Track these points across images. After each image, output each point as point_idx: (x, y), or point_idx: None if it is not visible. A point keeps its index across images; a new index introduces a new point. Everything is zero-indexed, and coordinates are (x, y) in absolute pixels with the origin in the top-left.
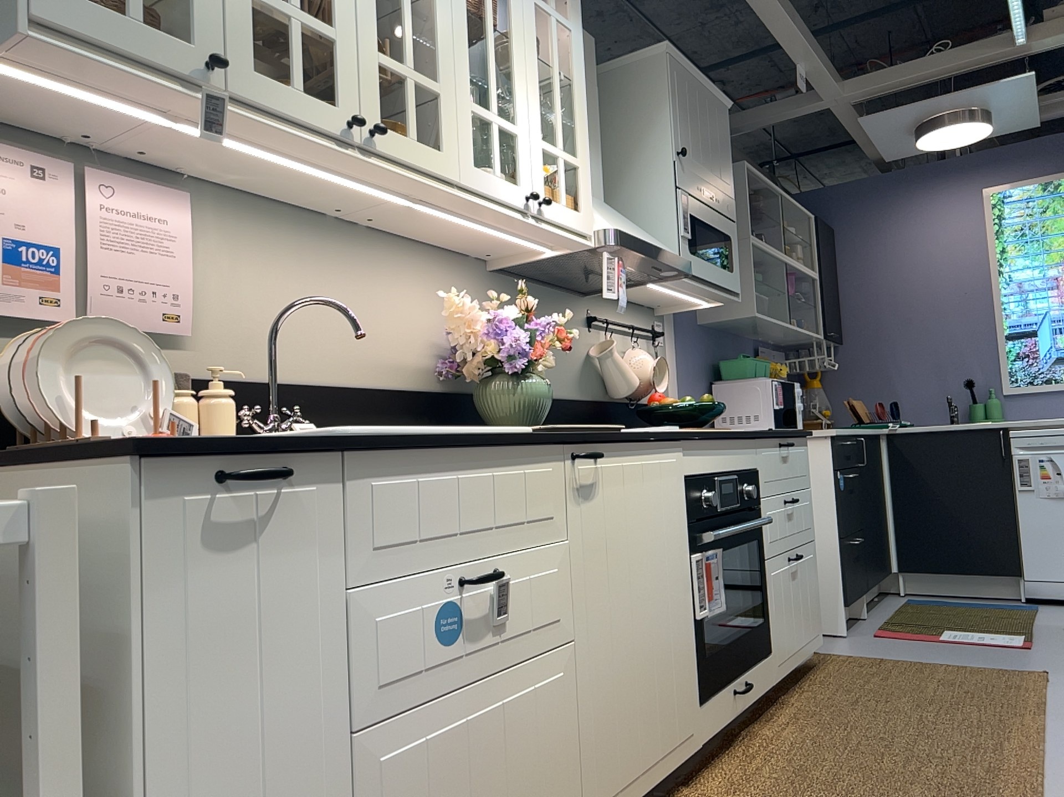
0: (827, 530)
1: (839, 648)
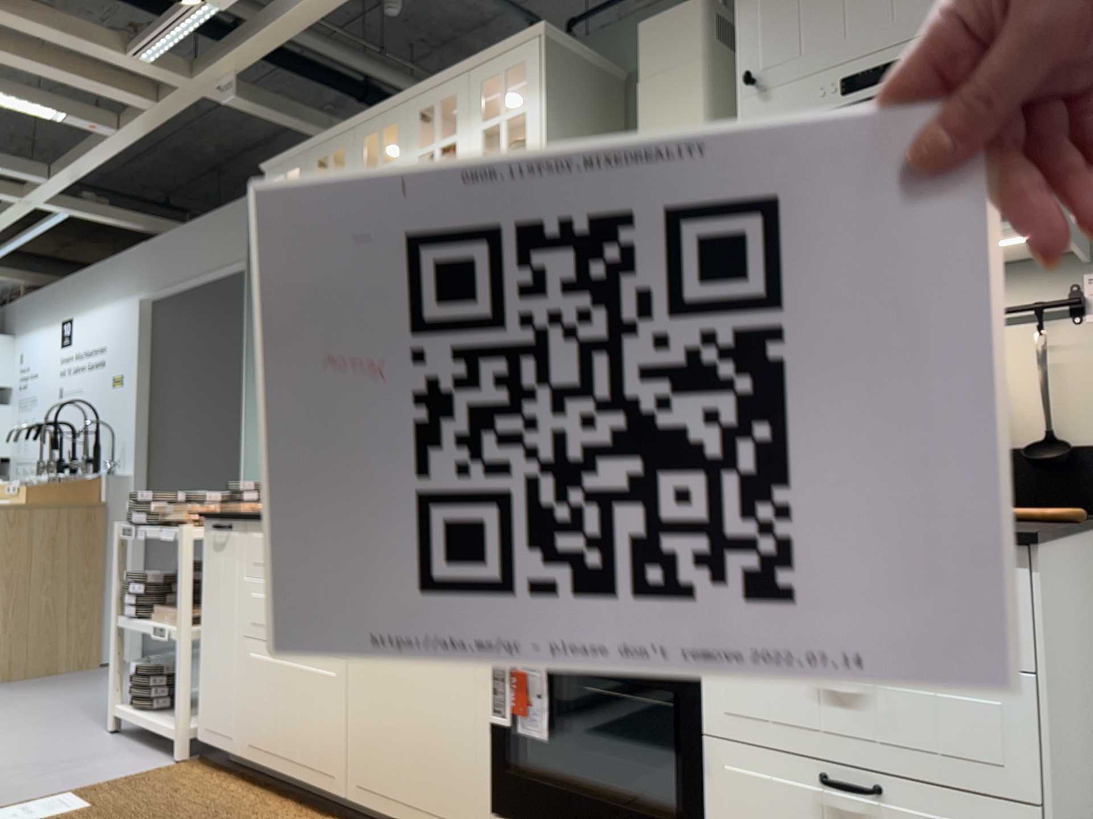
0: None
1: None
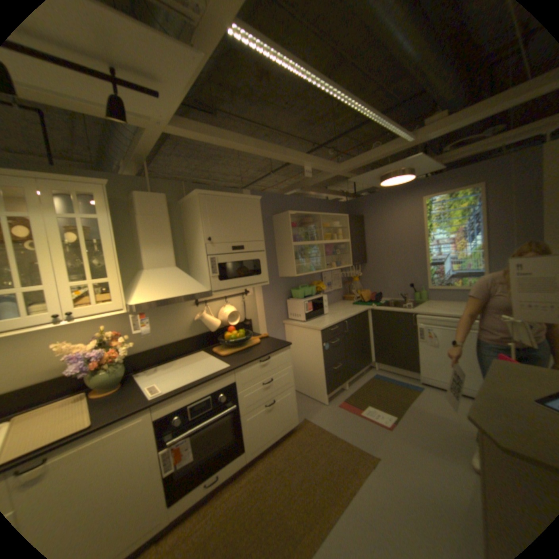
0: (320, 365)
1: (317, 417)
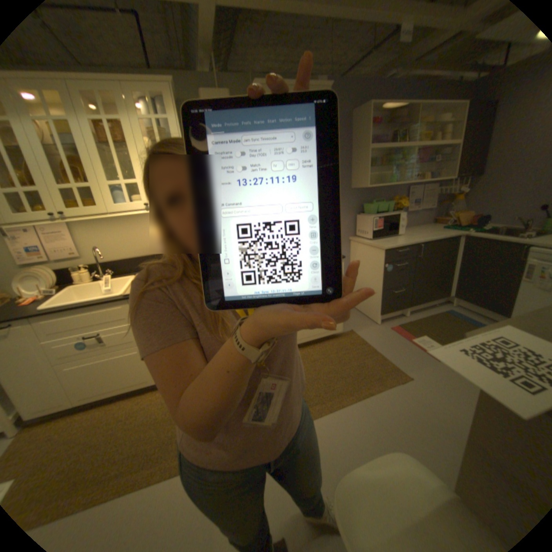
0: (379, 286)
1: (364, 331)
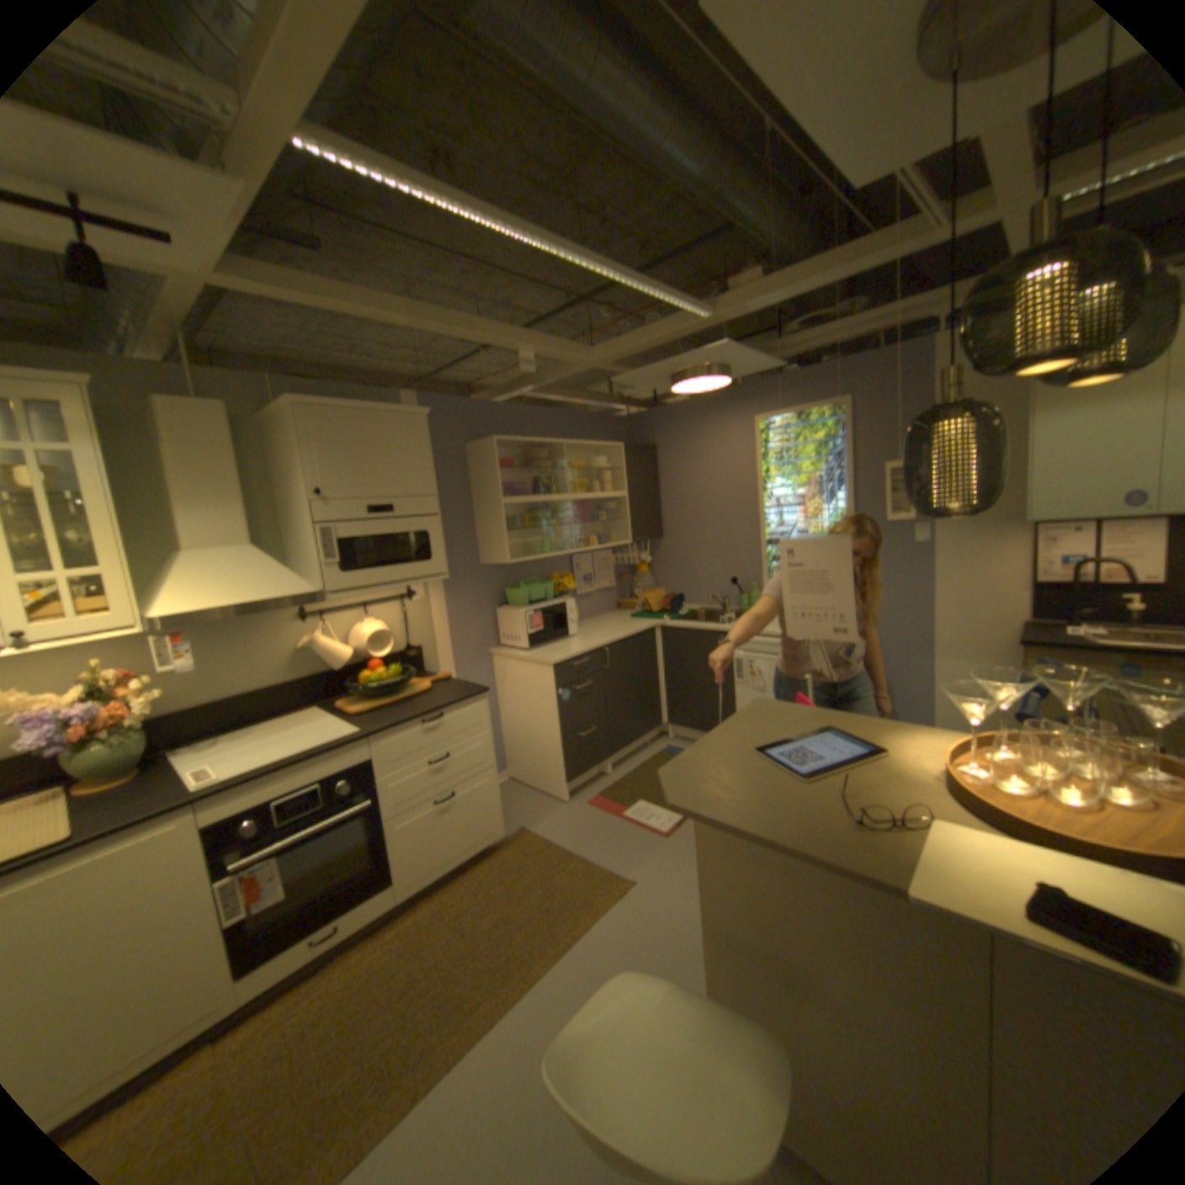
0: (554, 730)
1: (543, 823)
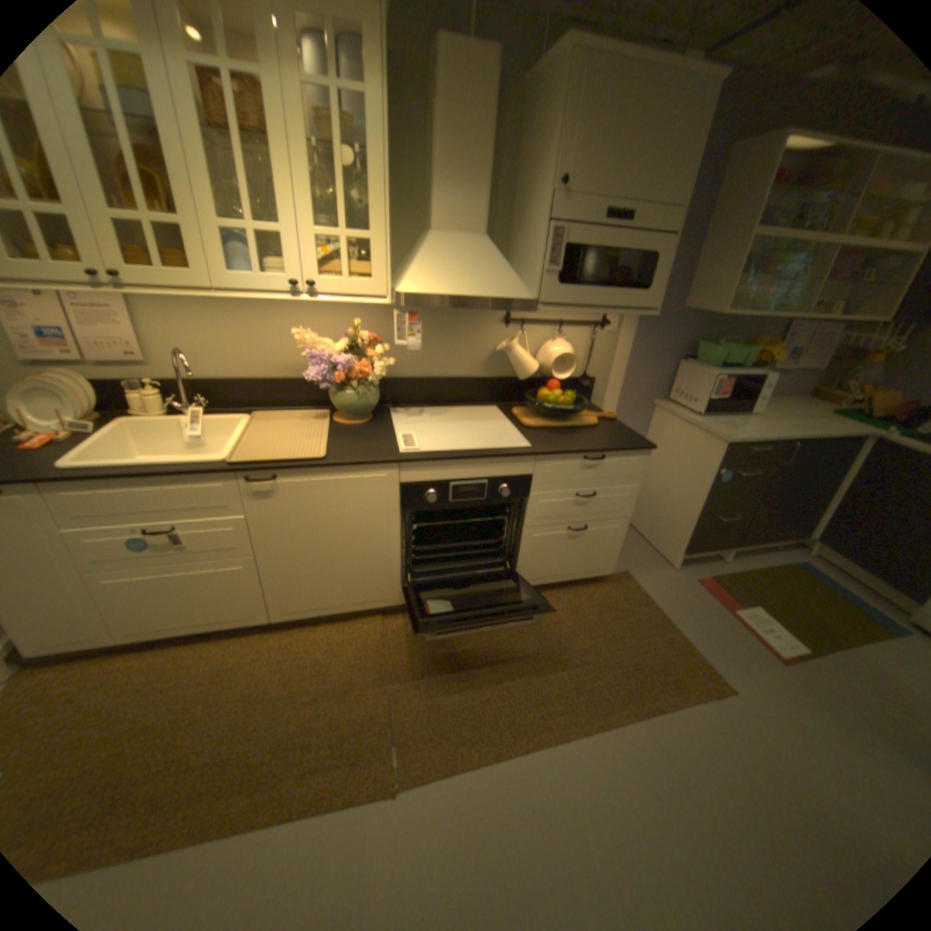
0: (695, 504)
1: (649, 578)
